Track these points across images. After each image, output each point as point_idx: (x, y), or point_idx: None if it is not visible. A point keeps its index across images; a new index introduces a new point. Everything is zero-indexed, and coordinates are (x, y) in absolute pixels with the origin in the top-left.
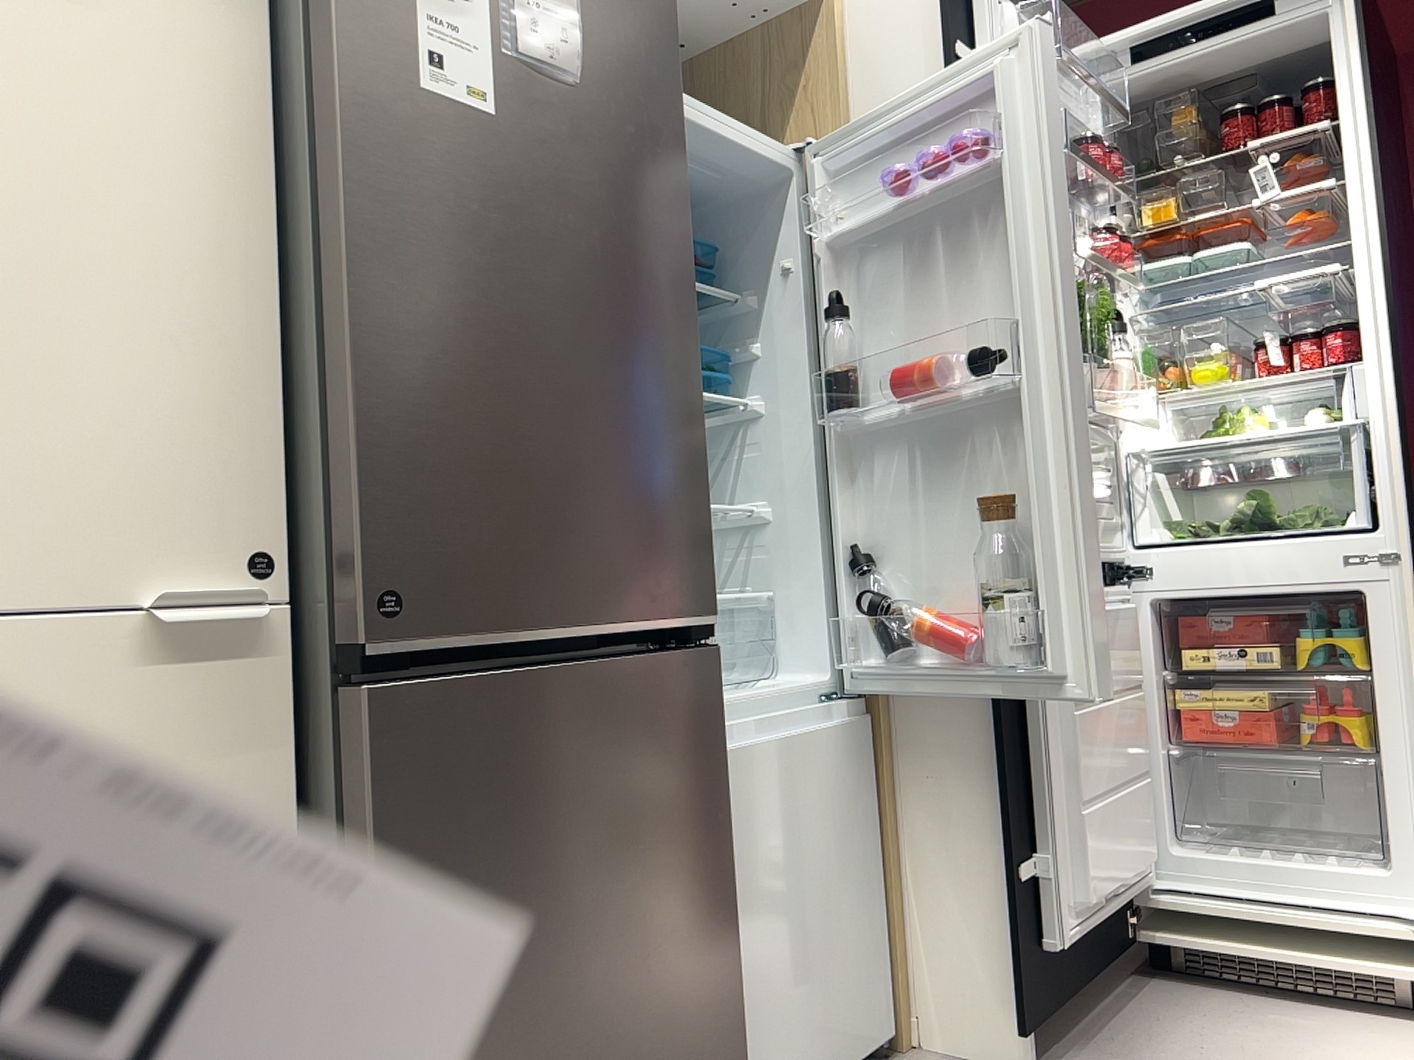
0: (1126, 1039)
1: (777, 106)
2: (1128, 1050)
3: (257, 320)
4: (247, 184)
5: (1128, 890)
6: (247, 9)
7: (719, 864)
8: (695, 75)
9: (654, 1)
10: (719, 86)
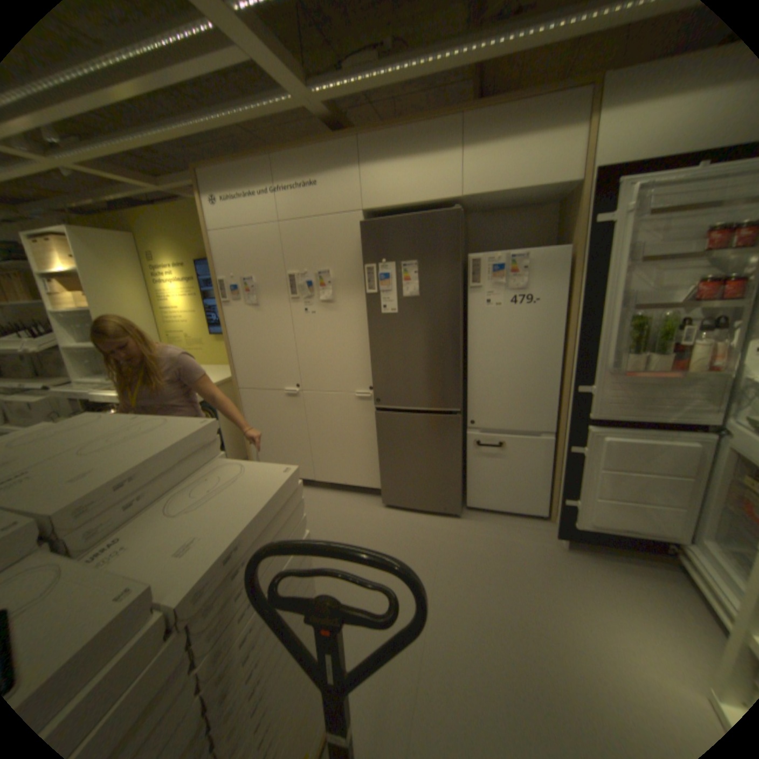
0: (612, 569)
1: (574, 224)
2: (603, 571)
3: (369, 351)
4: (367, 330)
5: (649, 537)
6: (365, 300)
7: (455, 457)
8: (568, 202)
9: (450, 261)
10: (569, 209)
